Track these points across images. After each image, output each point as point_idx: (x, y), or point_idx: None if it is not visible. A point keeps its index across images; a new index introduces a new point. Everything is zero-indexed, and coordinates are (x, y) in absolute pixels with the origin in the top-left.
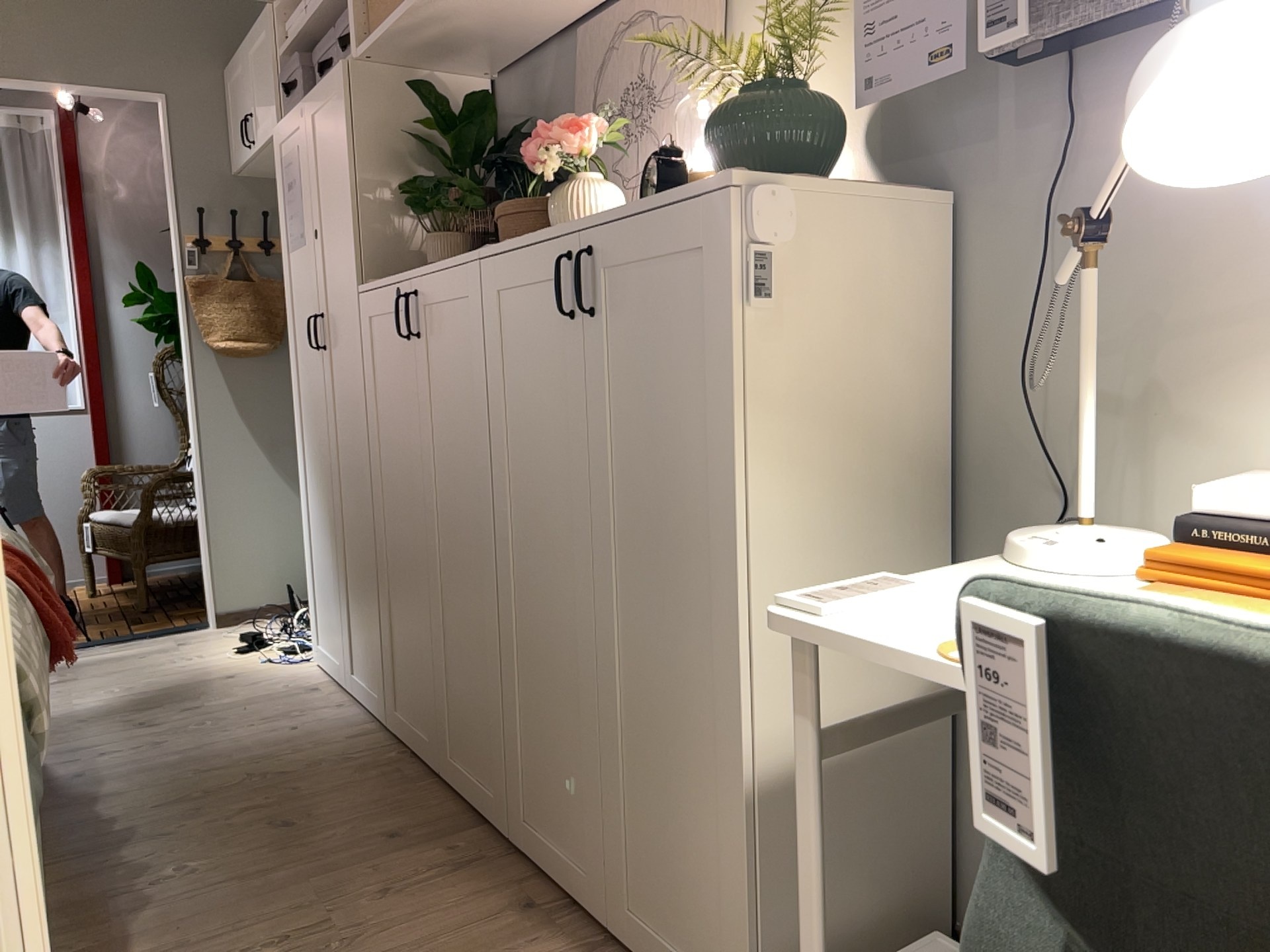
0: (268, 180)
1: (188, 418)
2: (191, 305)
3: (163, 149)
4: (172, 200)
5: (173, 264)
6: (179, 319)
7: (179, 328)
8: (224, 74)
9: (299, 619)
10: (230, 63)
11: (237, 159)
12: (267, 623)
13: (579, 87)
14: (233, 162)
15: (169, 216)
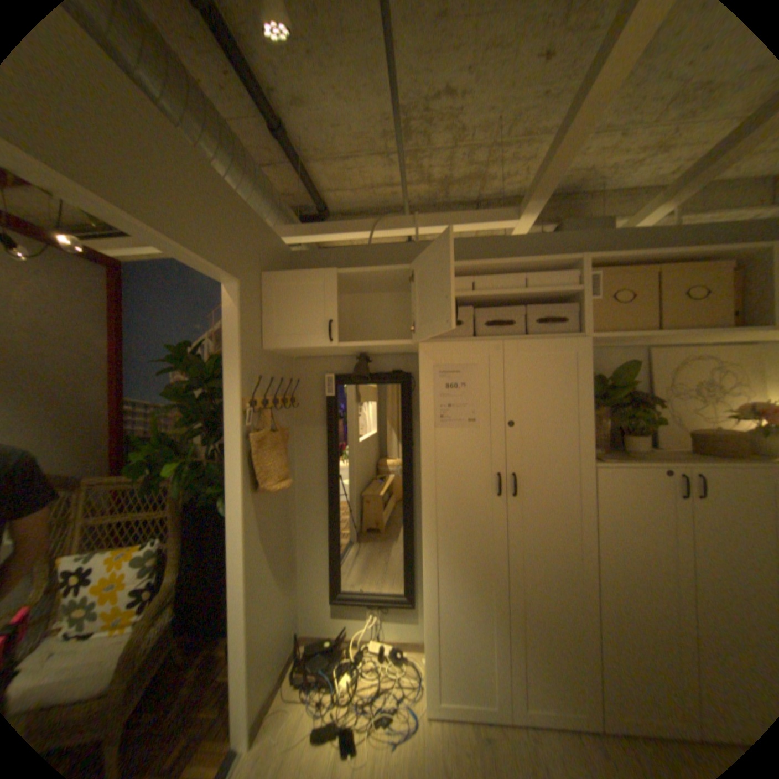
0: (276, 355)
1: (229, 559)
2: (244, 457)
3: (231, 324)
4: (239, 369)
5: (224, 421)
6: (225, 470)
7: (225, 478)
8: (267, 276)
9: (337, 691)
10: (287, 272)
11: (288, 342)
12: (309, 713)
13: (655, 373)
14: (273, 342)
15: (226, 380)
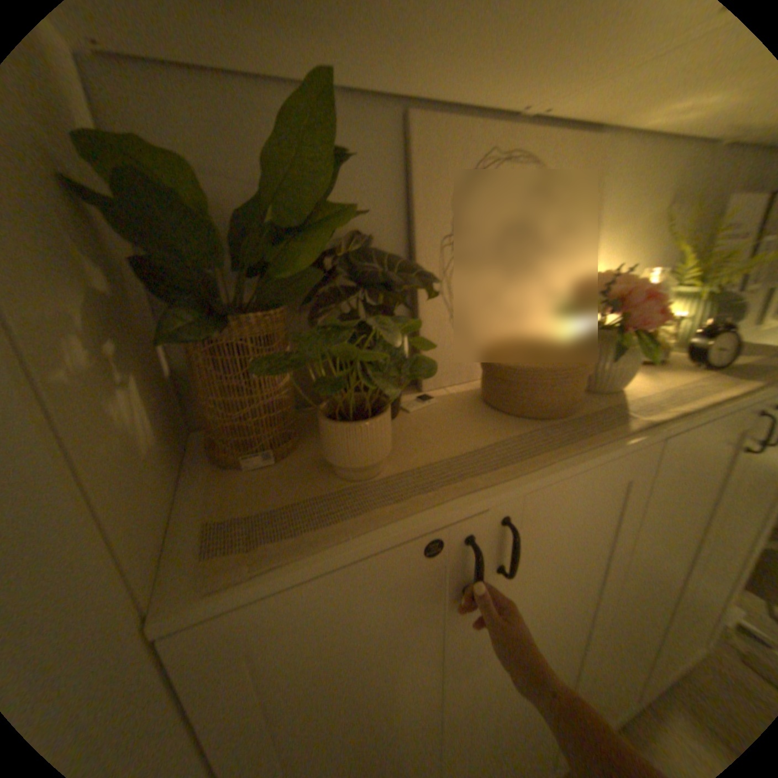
0: None
1: None
2: None
3: None
4: None
5: None
6: None
7: None
8: None
9: None
10: None
11: None
12: None
13: (420, 190)
14: None
15: None
